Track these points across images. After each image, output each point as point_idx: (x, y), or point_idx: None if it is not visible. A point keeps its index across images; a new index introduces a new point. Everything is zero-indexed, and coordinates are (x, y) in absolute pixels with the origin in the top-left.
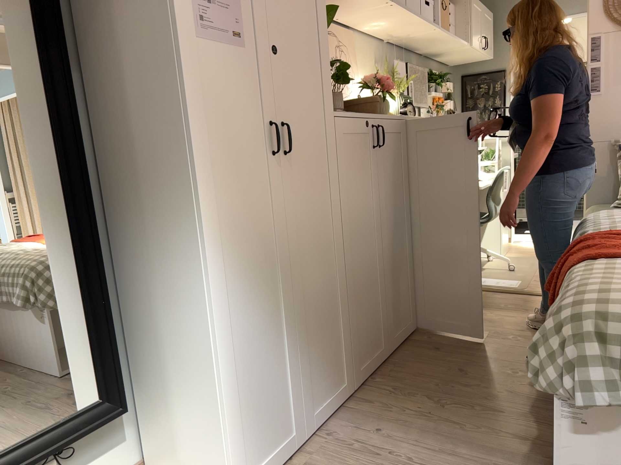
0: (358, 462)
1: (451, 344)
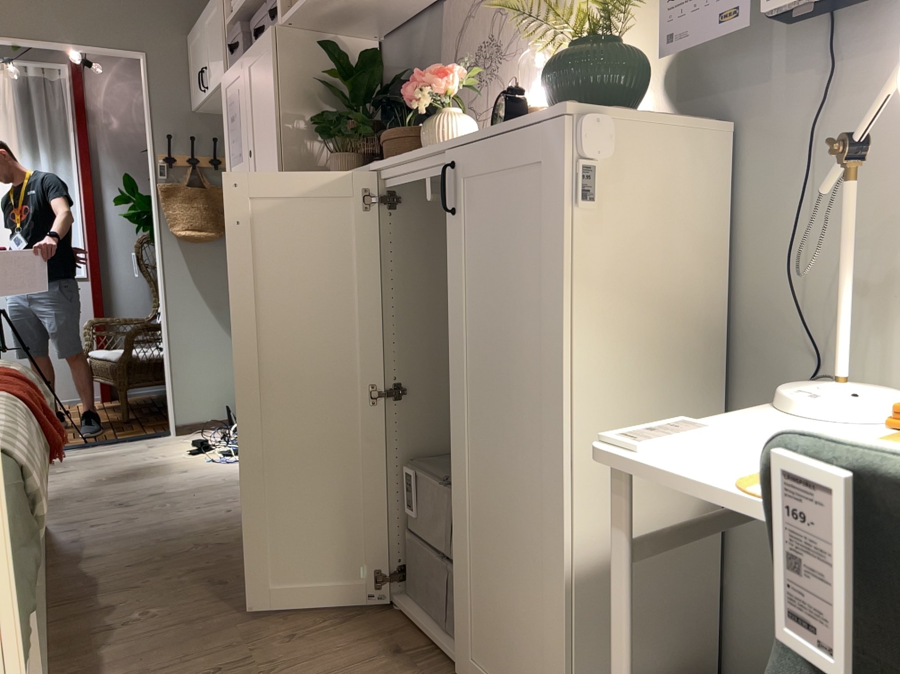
0: (216, 499)
1: (290, 618)
